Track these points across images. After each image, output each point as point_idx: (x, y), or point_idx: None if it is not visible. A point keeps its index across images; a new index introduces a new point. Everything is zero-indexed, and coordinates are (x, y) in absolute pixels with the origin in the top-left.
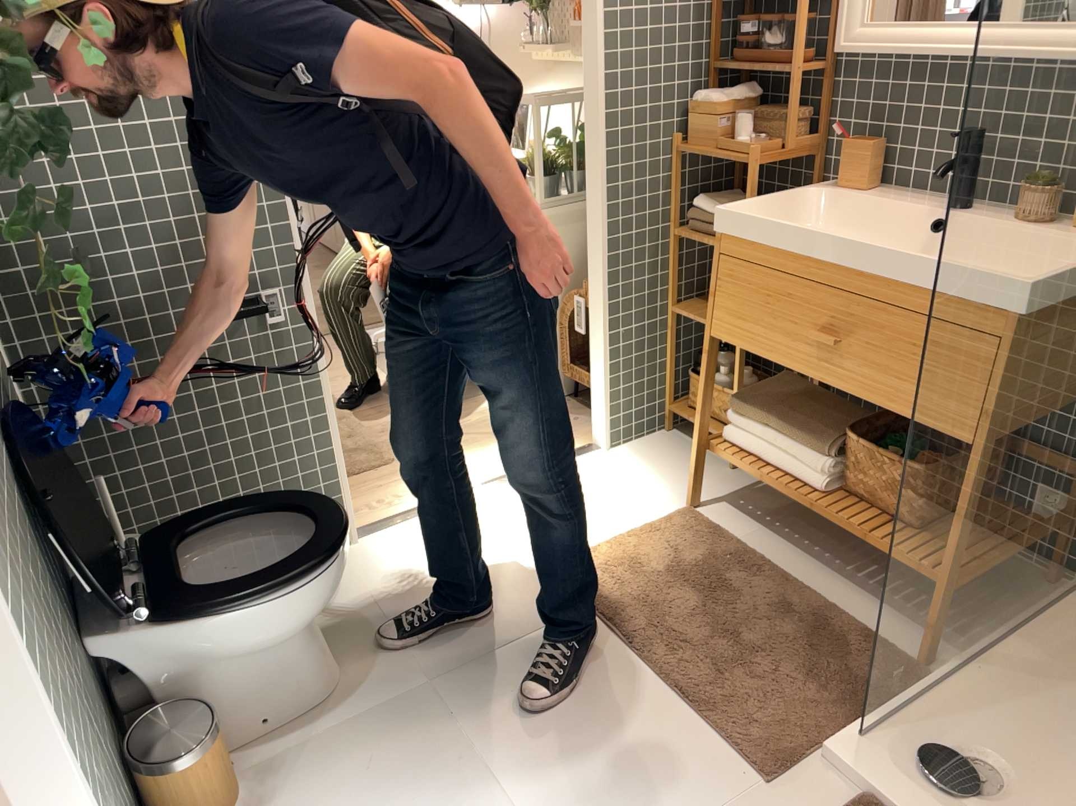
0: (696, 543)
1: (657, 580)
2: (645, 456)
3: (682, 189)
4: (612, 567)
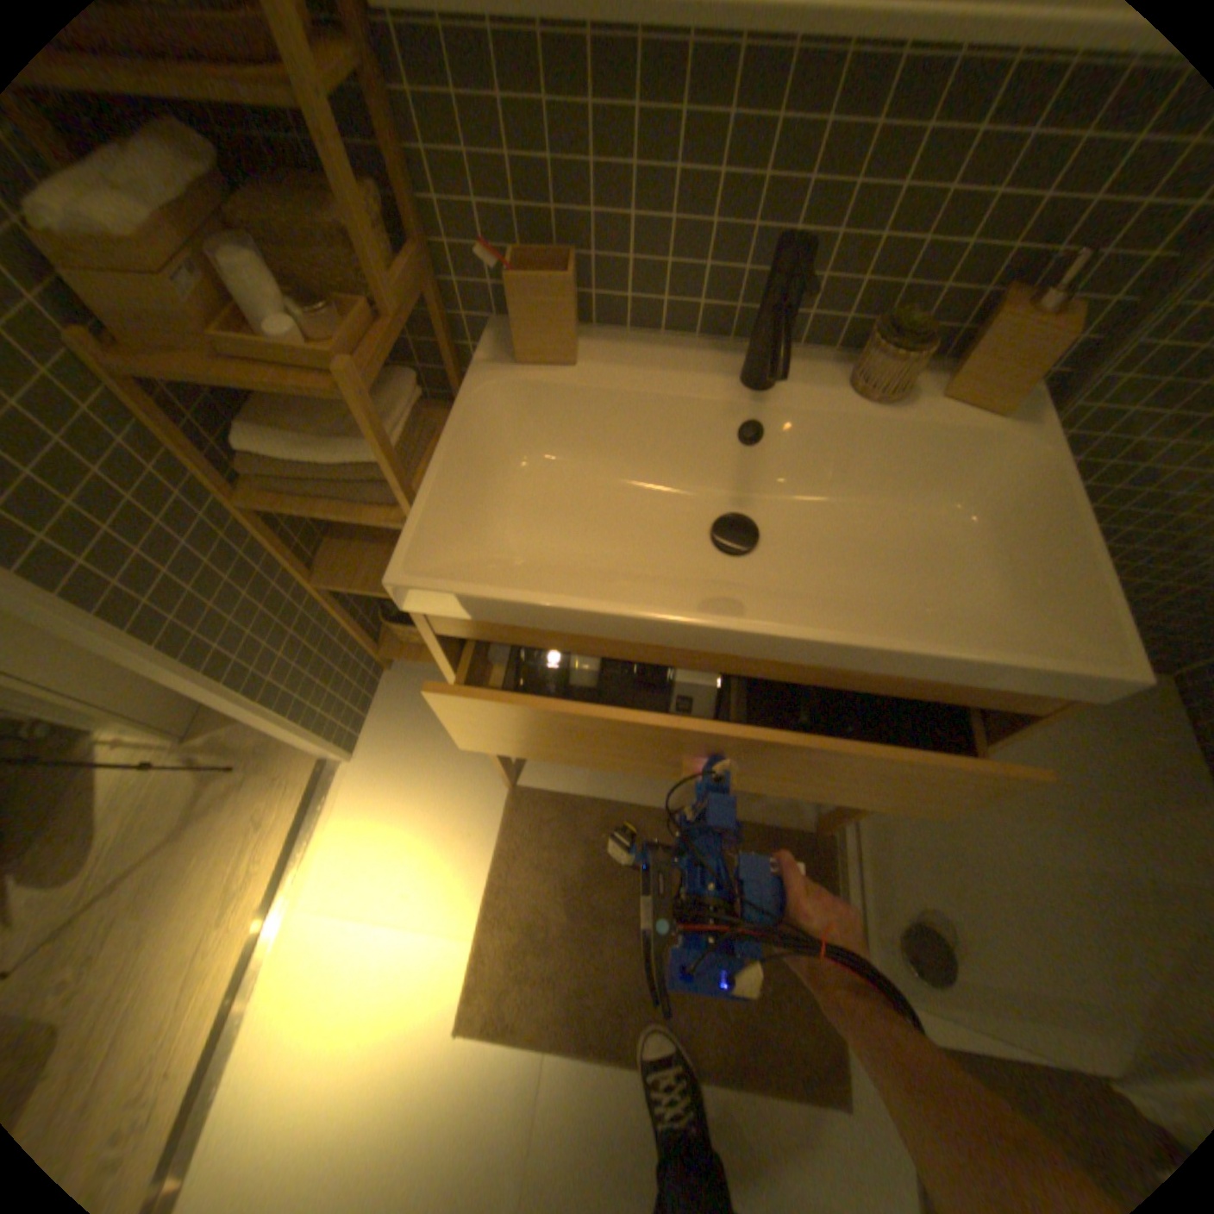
0: (557, 842)
1: (569, 942)
2: (395, 736)
3: (170, 421)
4: (513, 966)
